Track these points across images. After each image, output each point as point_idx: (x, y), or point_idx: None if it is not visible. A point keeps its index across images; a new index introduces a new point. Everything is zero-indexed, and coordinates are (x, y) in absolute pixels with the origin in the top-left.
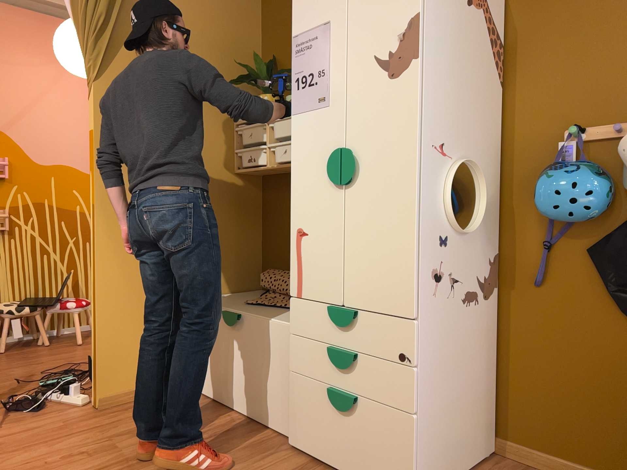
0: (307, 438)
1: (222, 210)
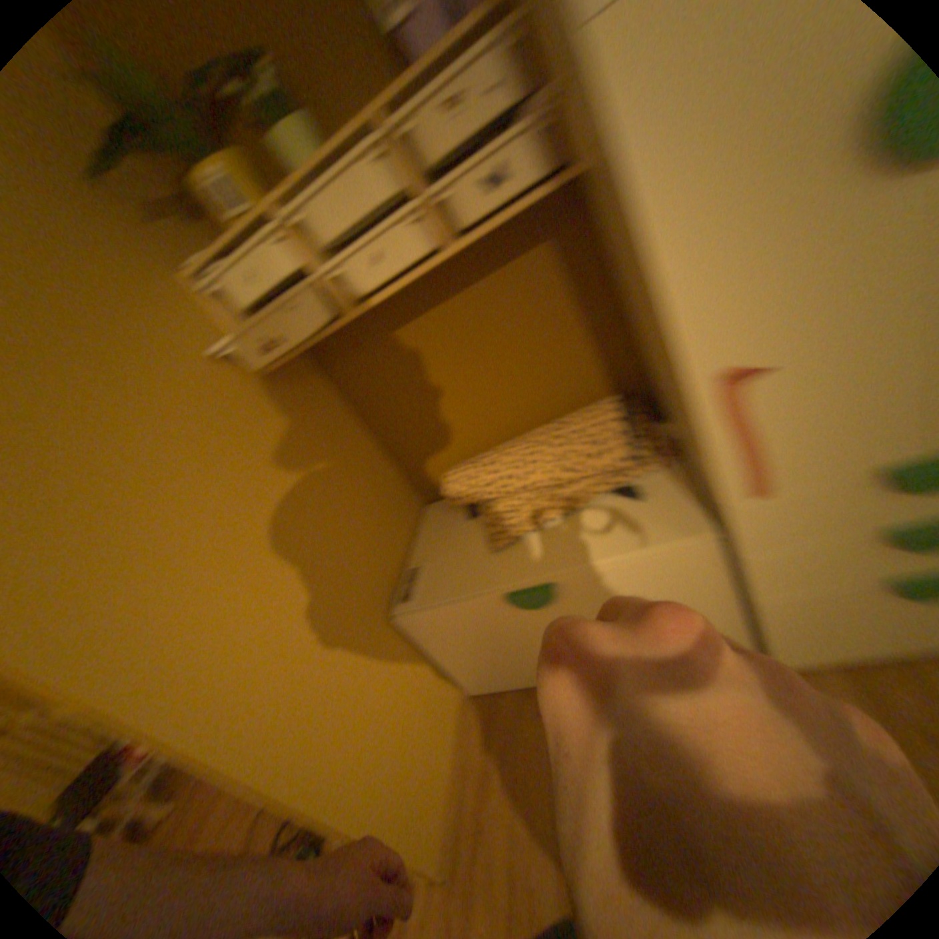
0: (828, 651)
1: (312, 449)
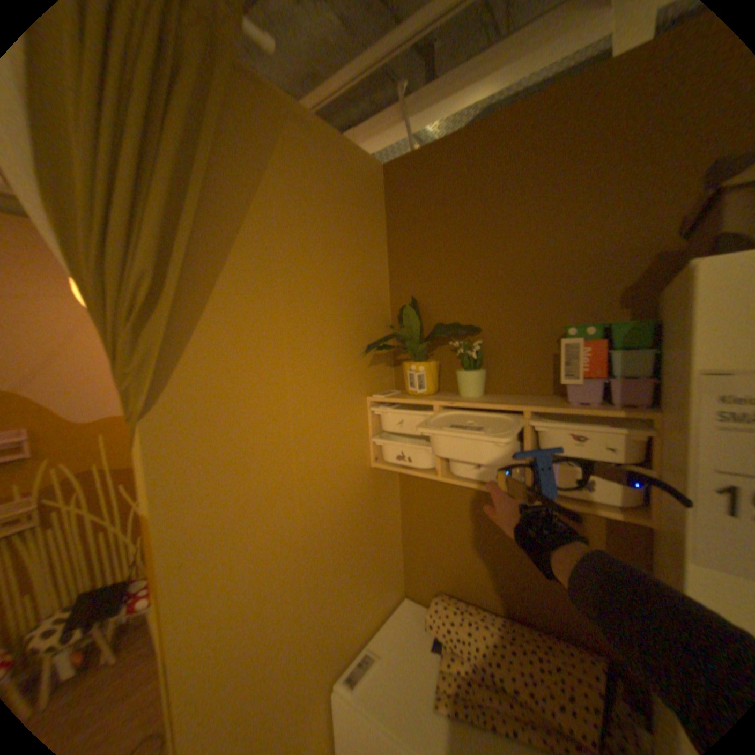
0: None
1: (362, 526)
